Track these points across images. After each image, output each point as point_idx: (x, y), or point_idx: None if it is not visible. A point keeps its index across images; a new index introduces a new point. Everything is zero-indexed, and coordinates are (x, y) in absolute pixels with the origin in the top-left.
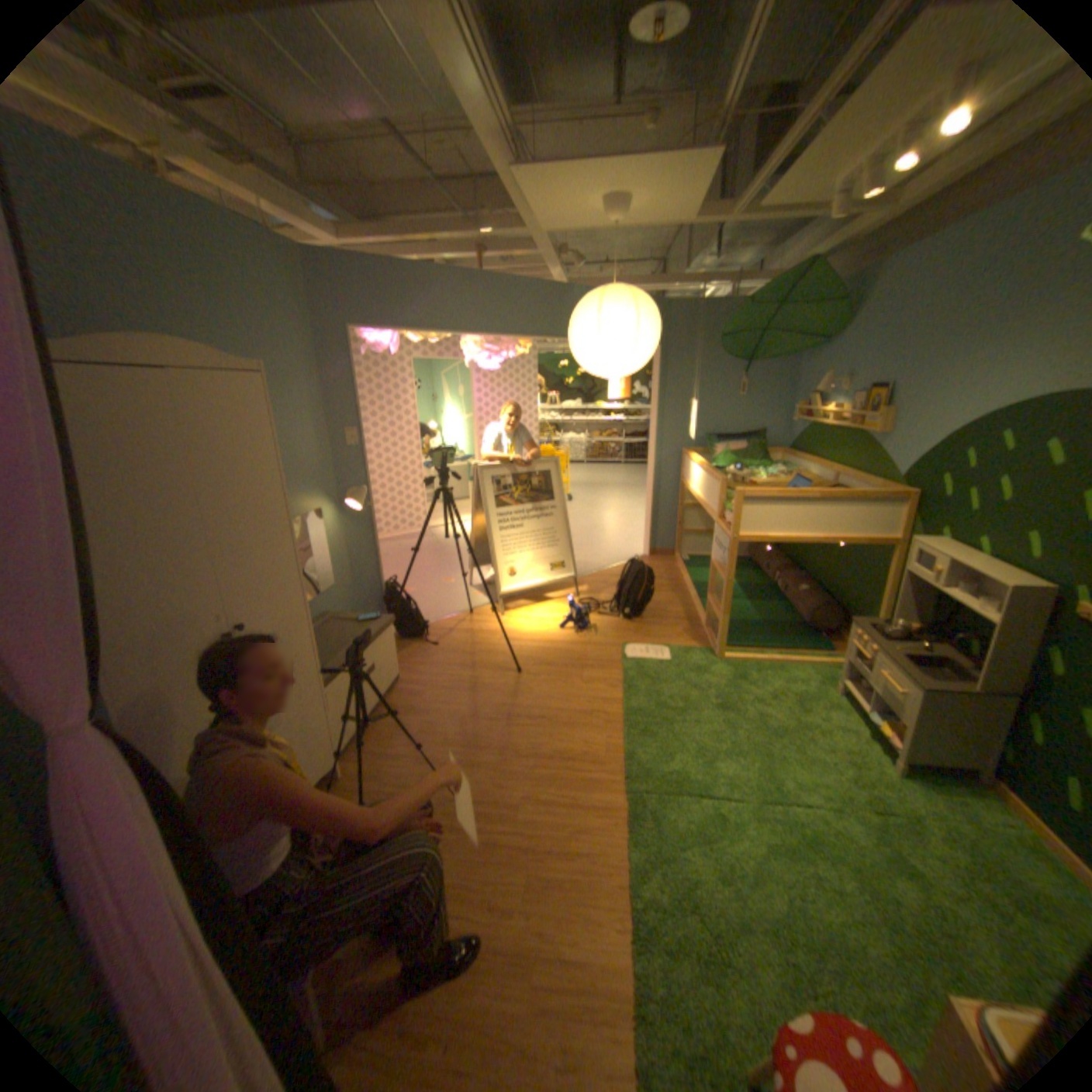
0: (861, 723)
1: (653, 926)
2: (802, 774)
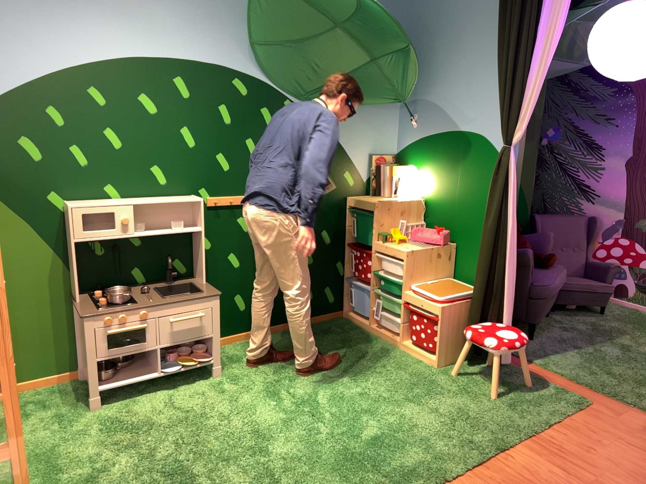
0: (146, 395)
1: (485, 442)
2: (258, 413)
